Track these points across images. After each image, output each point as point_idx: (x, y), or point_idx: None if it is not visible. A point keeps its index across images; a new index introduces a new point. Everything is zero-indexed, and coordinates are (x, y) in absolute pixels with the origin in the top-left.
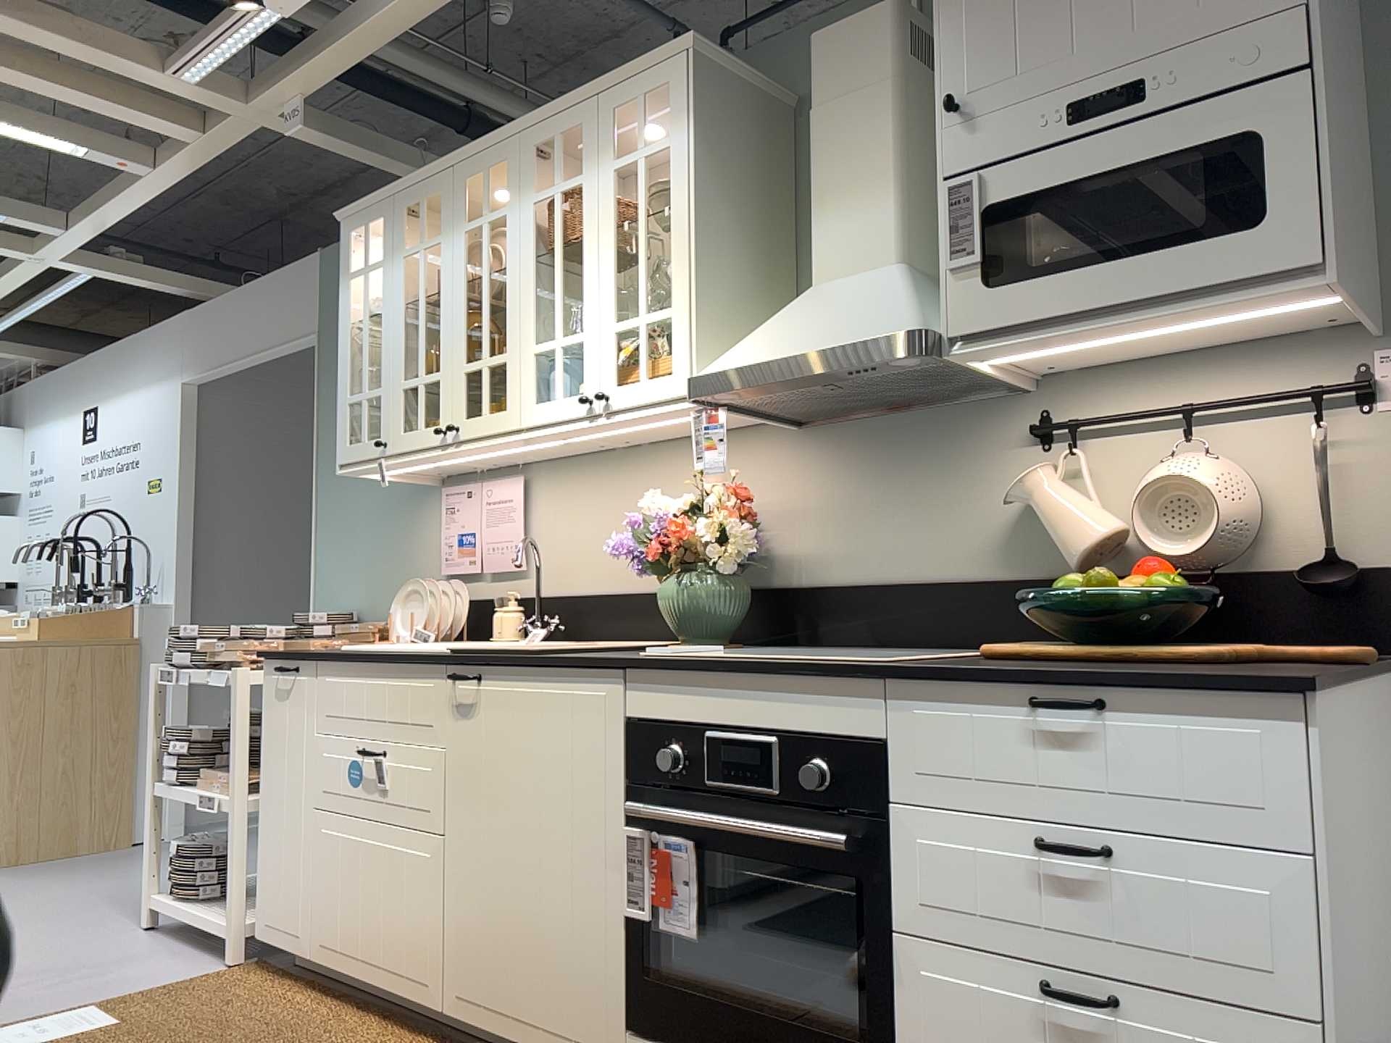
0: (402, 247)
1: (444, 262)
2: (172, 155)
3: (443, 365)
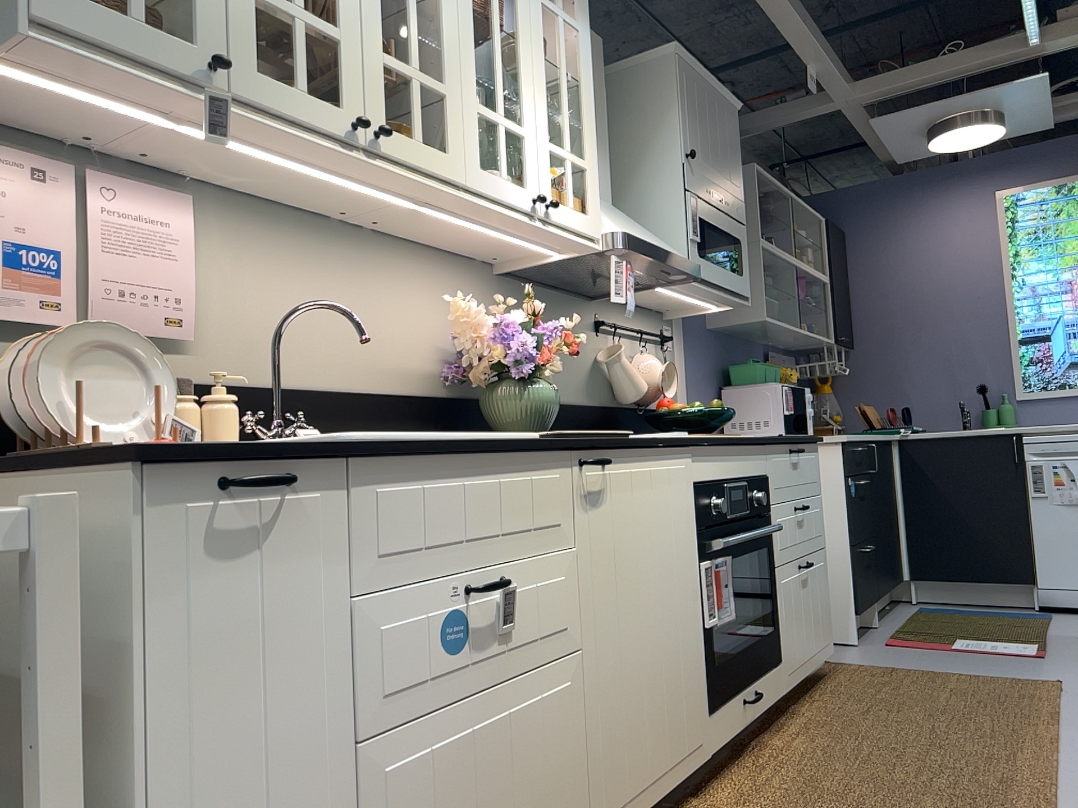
0: None
1: None
2: None
3: (346, 25)
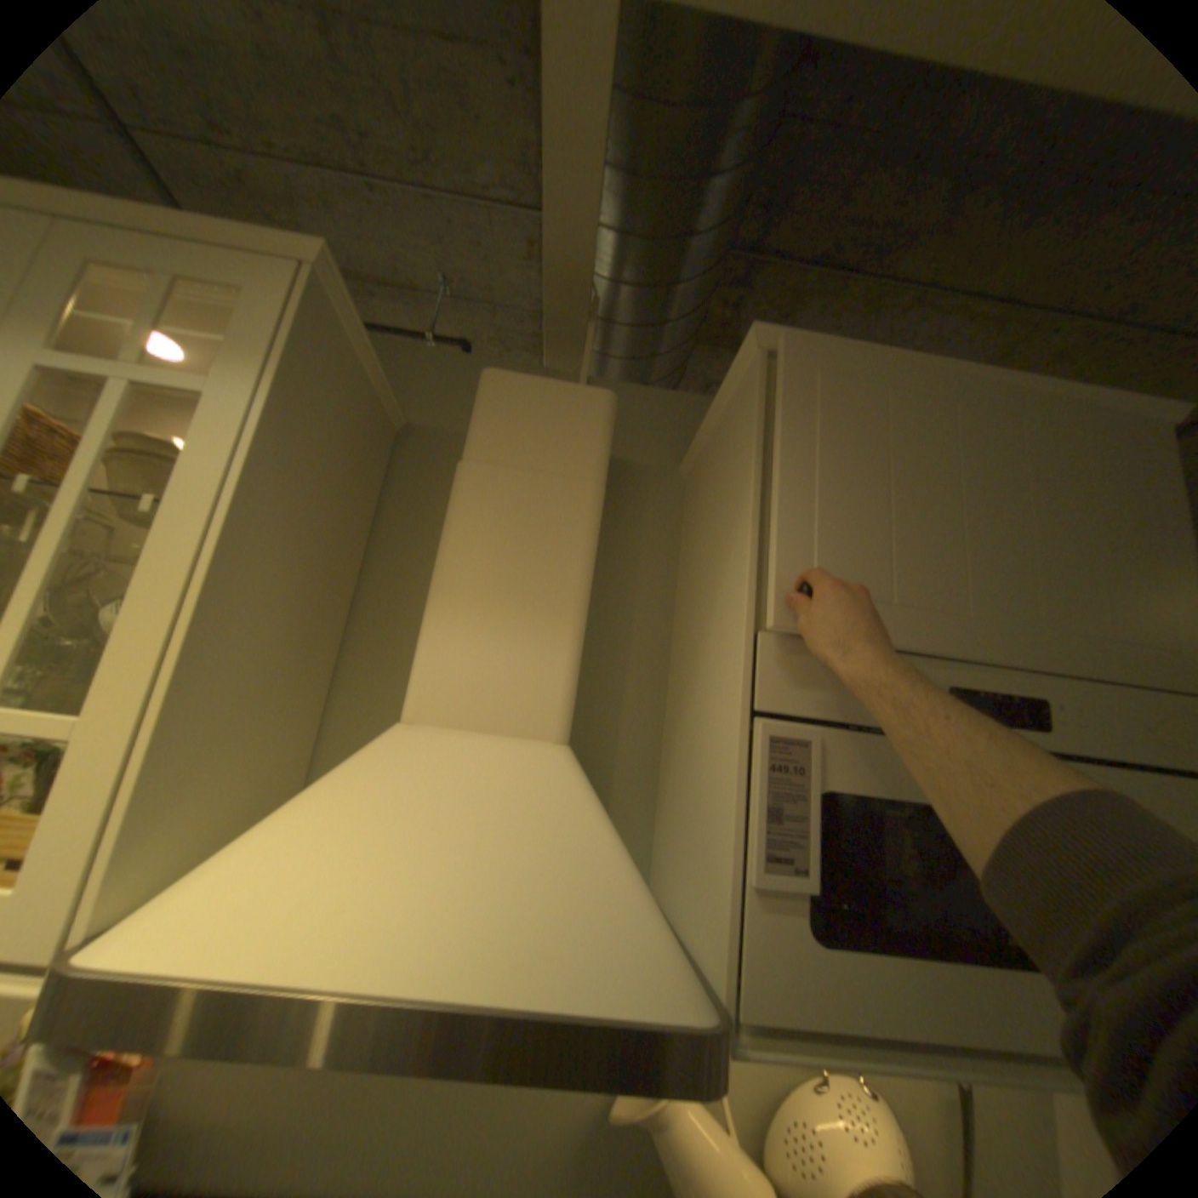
0: None
1: None
2: None
3: None
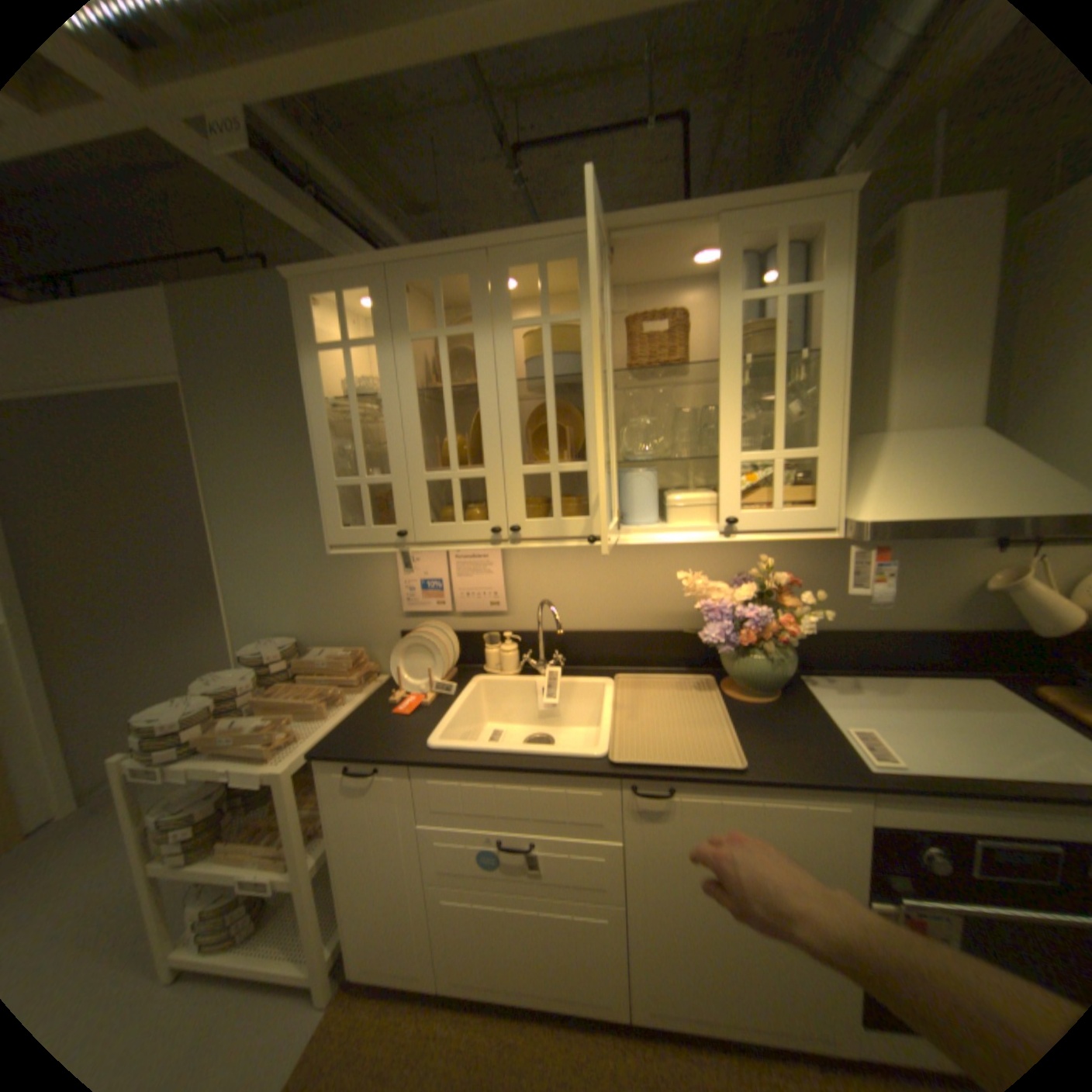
0: (406, 328)
1: (481, 357)
2: None
3: (490, 464)
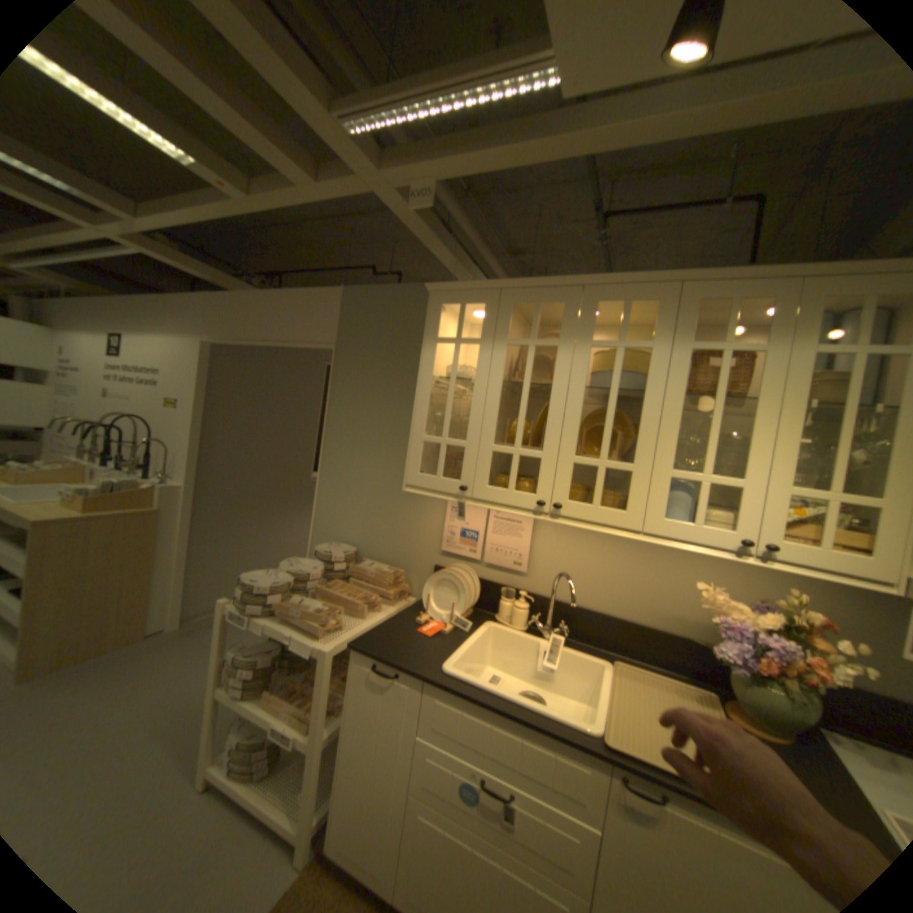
0: (507, 335)
1: (561, 364)
2: (265, 185)
3: (548, 449)
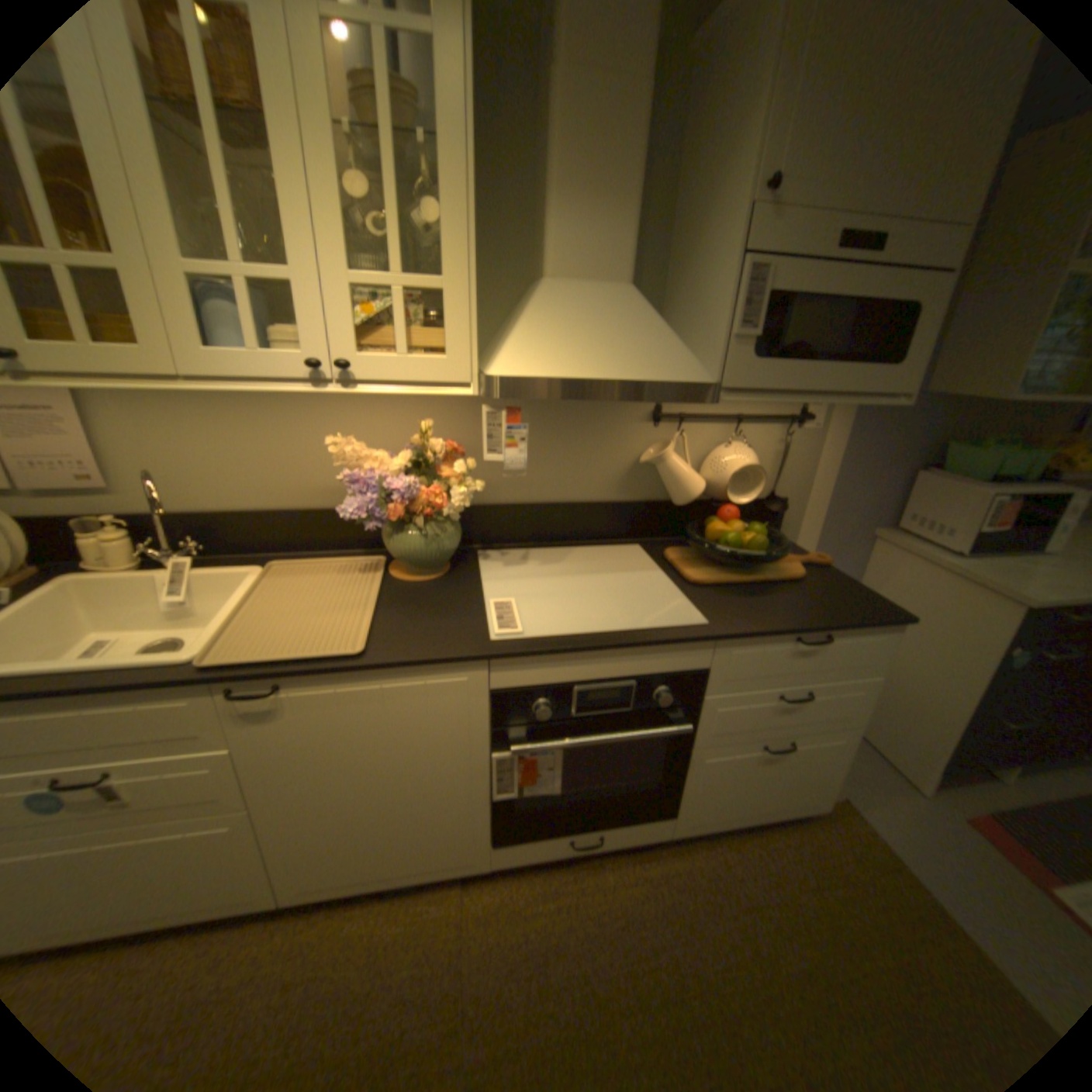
0: None
1: None
2: None
3: None
